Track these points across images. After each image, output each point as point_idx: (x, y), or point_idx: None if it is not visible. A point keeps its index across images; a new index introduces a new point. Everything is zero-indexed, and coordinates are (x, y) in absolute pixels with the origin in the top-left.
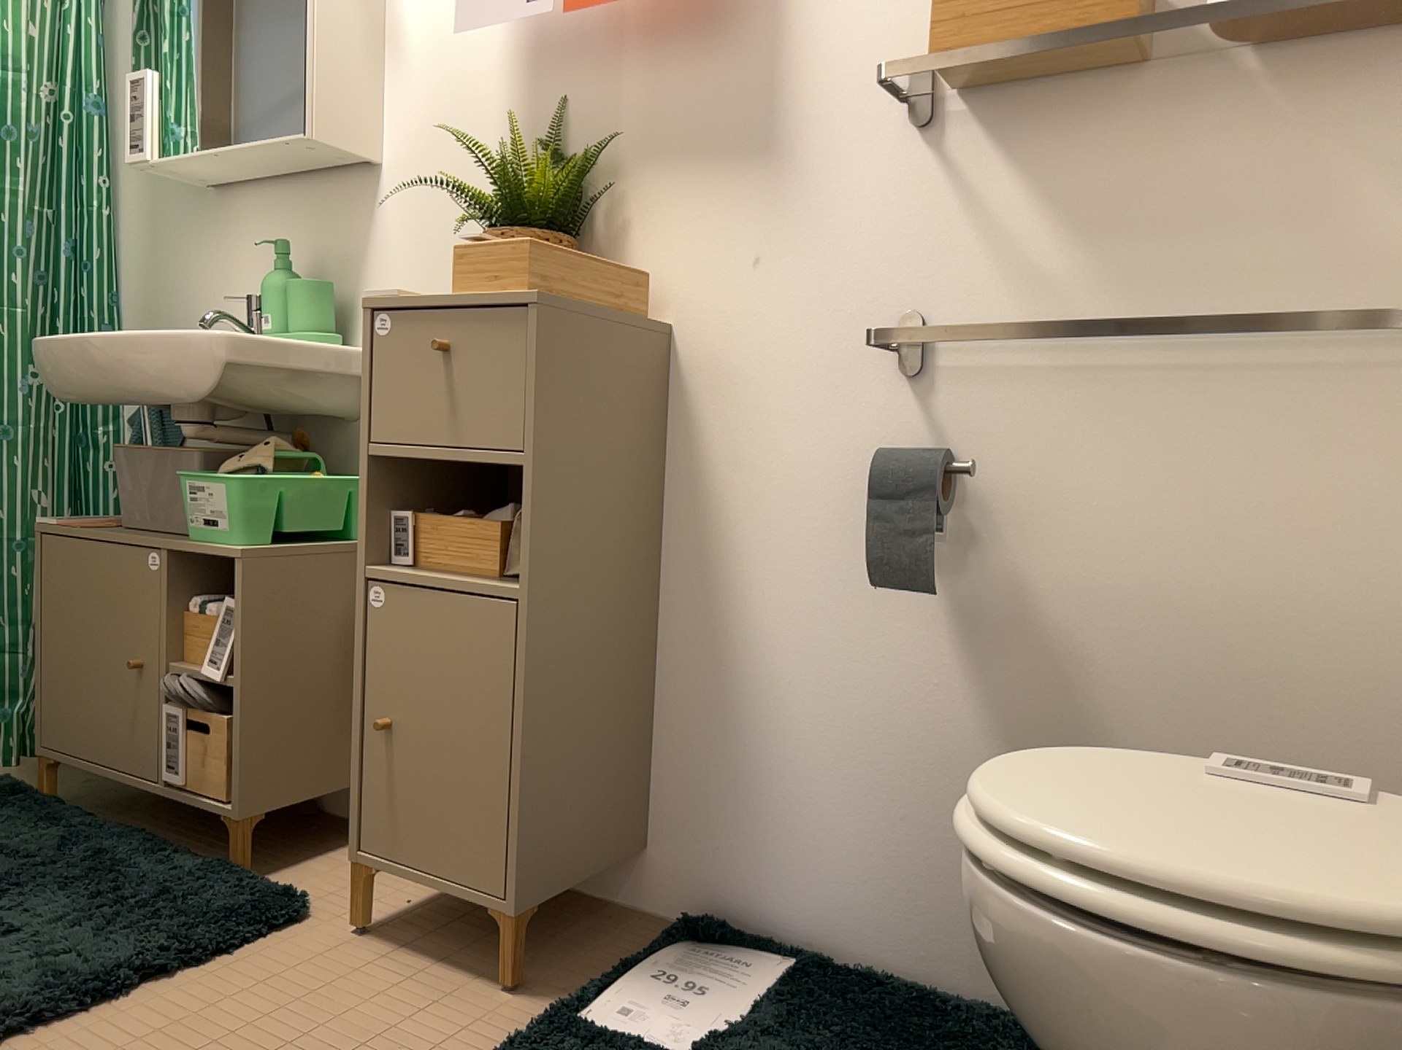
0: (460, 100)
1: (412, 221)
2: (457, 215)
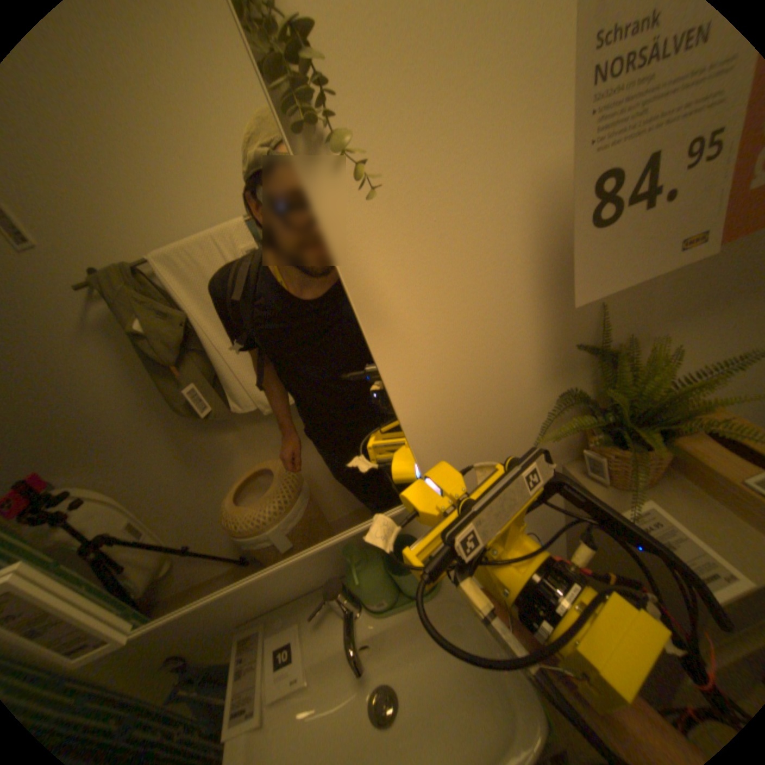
0: (476, 337)
1: (440, 449)
2: (493, 426)
